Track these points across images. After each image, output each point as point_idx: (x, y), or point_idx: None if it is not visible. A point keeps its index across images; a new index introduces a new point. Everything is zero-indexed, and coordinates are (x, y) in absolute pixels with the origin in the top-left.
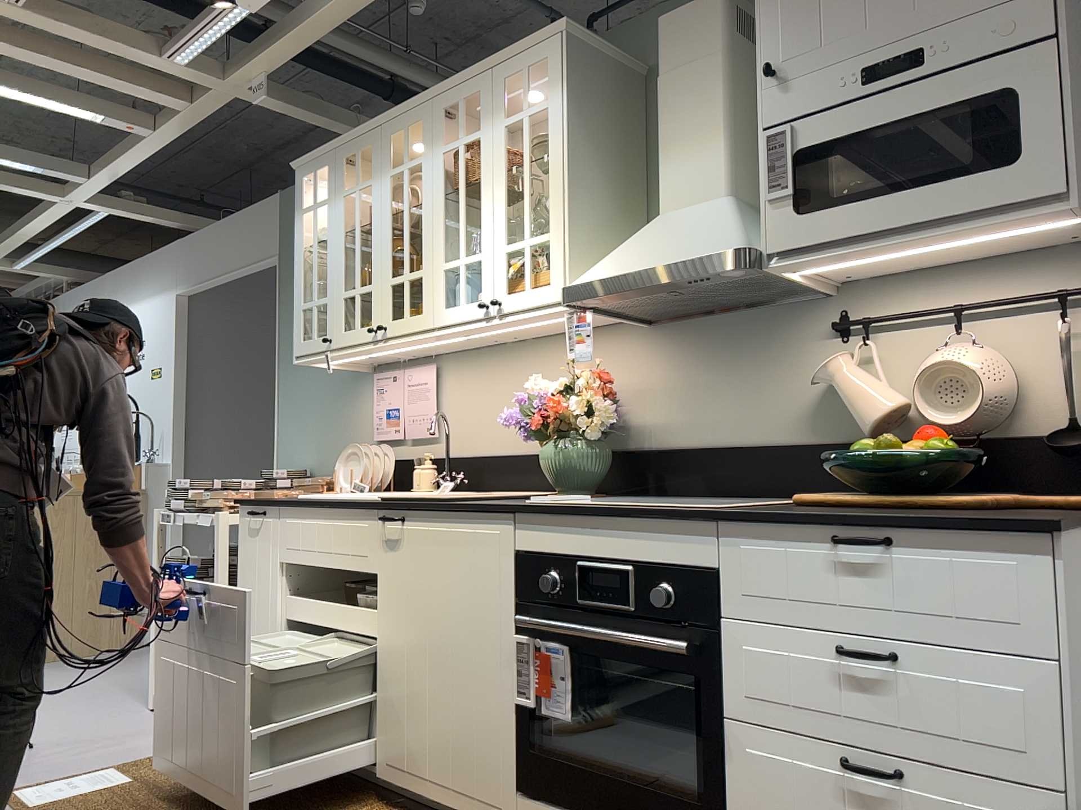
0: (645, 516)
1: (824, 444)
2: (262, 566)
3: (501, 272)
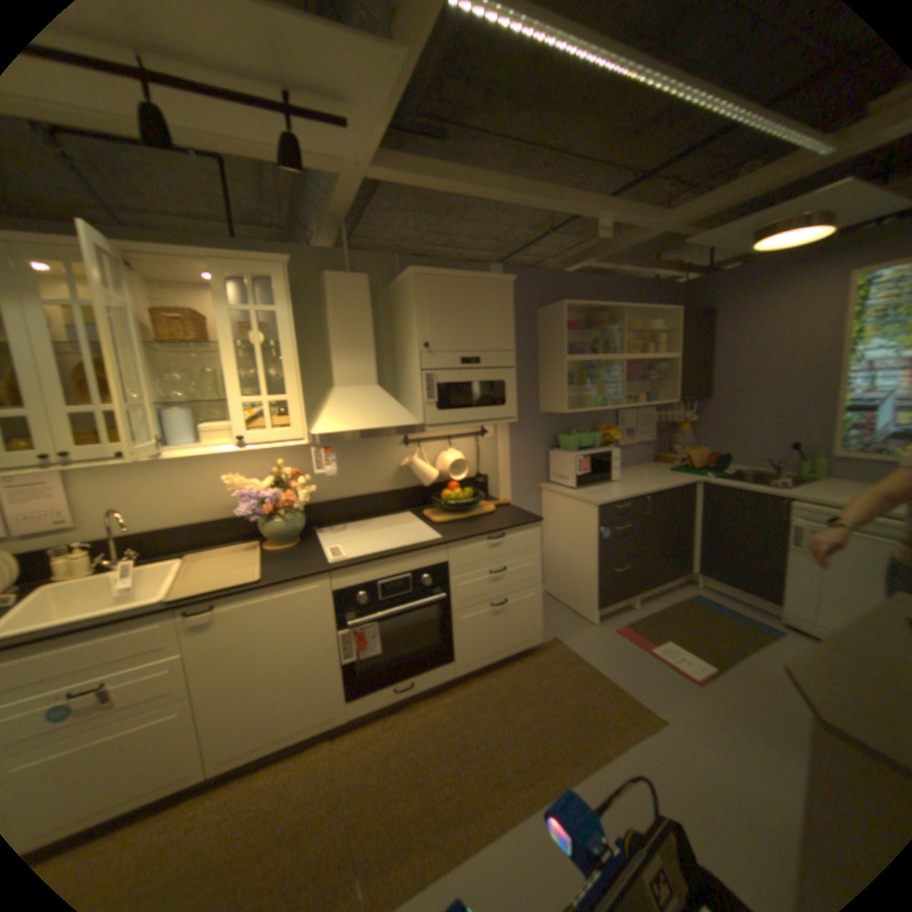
0: (418, 552)
1: (403, 490)
2: None
3: (242, 418)
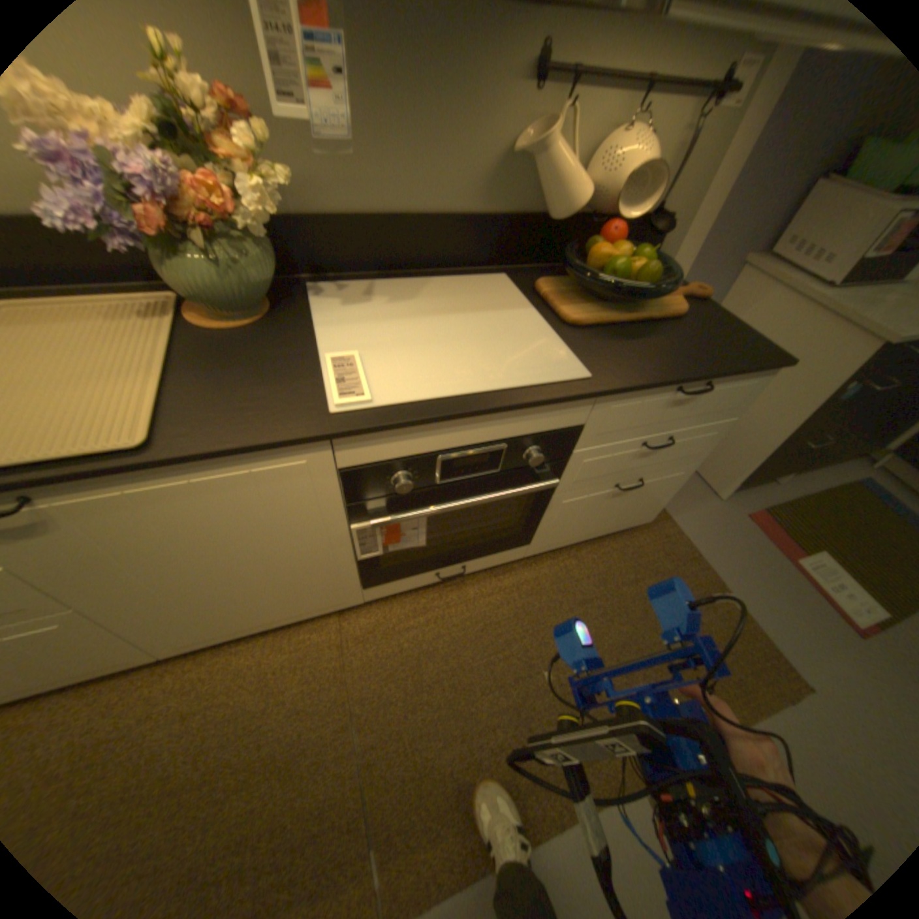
0: (535, 406)
1: (498, 215)
2: None
3: None
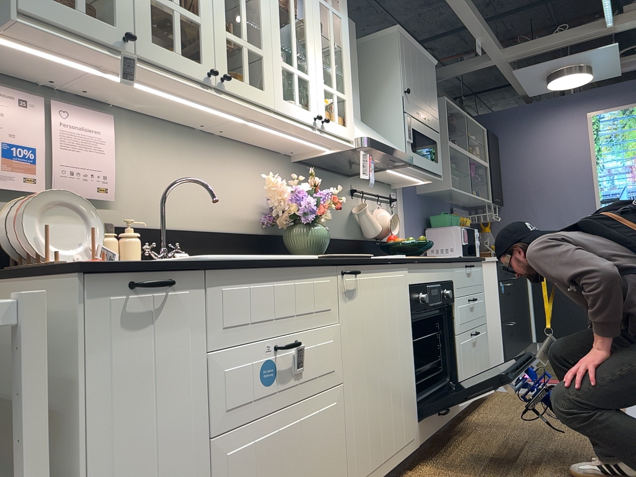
0: (443, 261)
1: (352, 240)
2: (167, 372)
3: (322, 101)
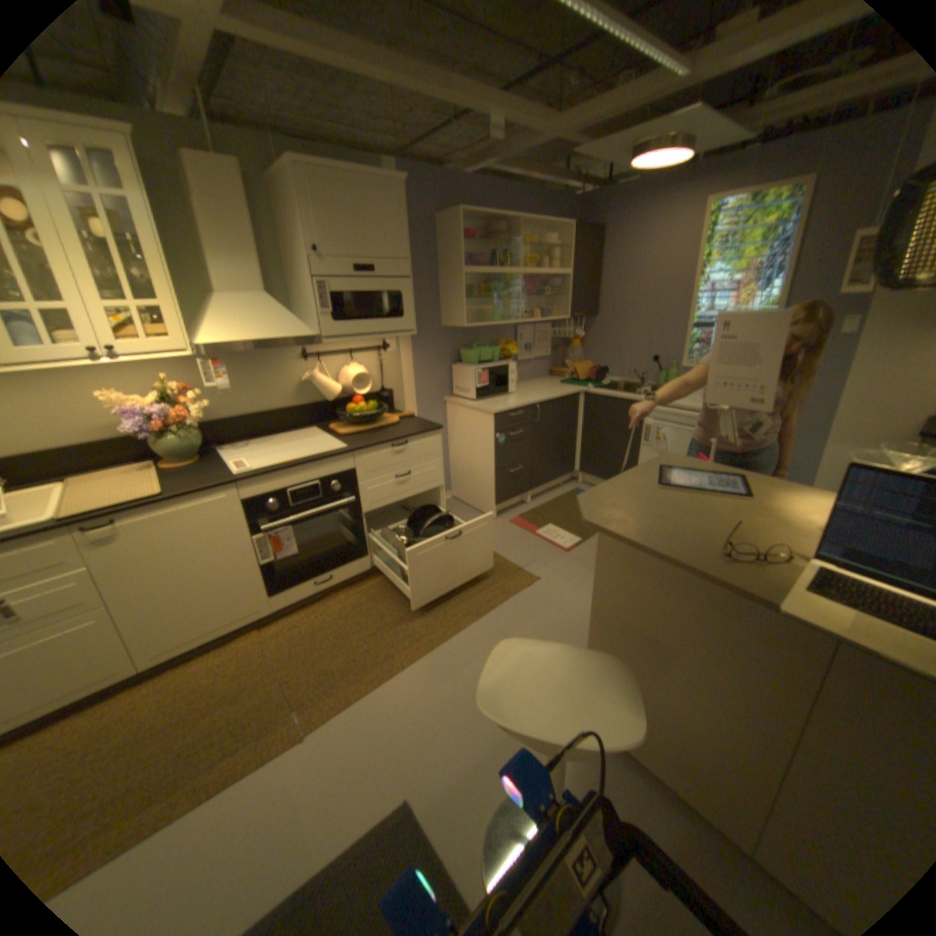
0: (324, 461)
1: (305, 407)
2: None
3: (106, 326)
